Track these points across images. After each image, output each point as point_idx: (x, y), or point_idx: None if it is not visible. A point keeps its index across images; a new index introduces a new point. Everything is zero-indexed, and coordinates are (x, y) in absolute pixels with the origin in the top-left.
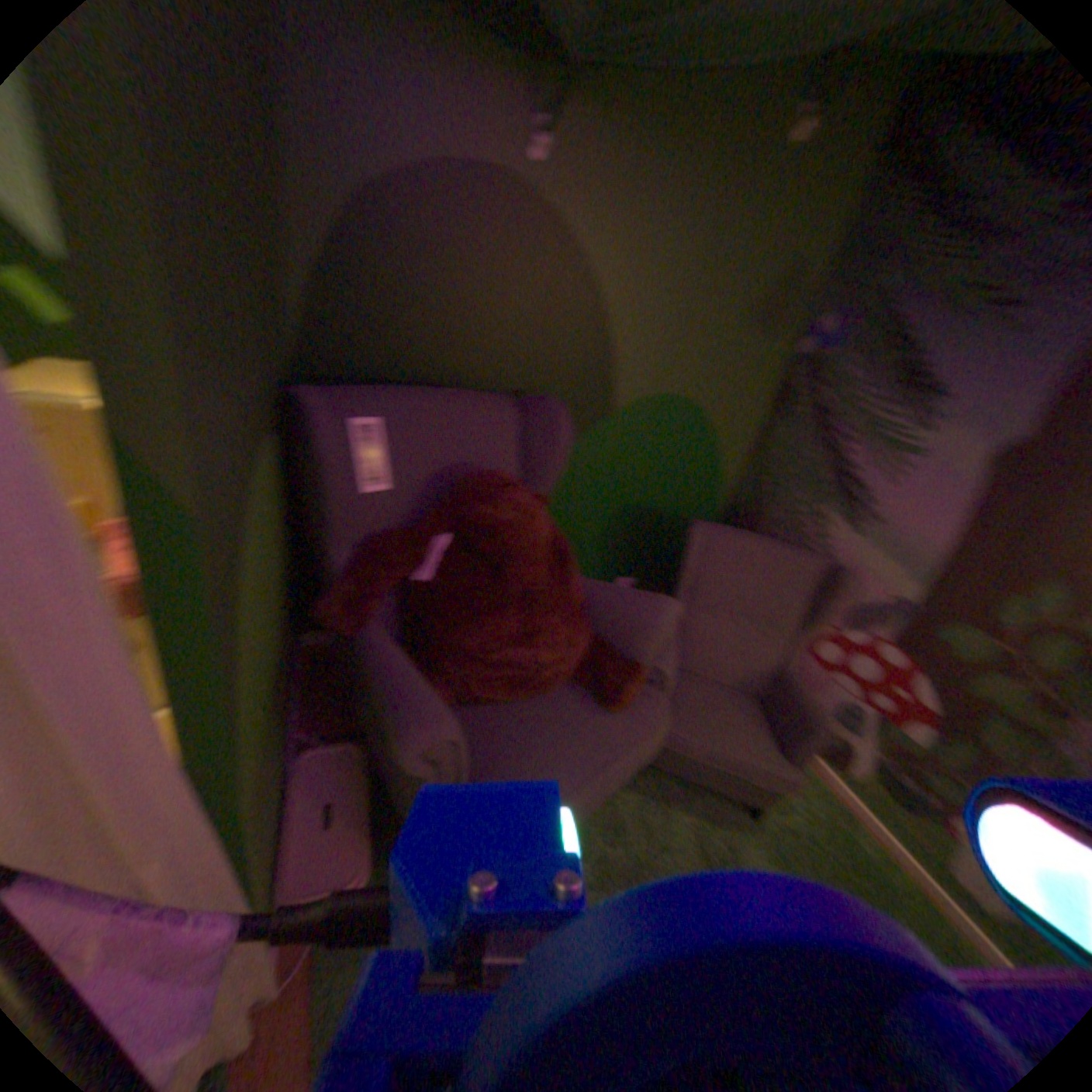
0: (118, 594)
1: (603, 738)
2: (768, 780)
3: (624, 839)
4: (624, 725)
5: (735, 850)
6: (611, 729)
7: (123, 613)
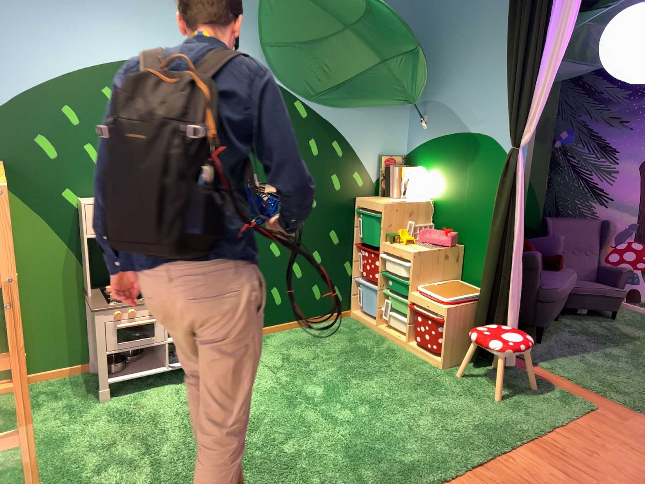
0: (449, 239)
1: (556, 274)
2: (607, 291)
3: (567, 325)
4: (559, 271)
5: (606, 323)
6: (556, 273)
7: (448, 245)
